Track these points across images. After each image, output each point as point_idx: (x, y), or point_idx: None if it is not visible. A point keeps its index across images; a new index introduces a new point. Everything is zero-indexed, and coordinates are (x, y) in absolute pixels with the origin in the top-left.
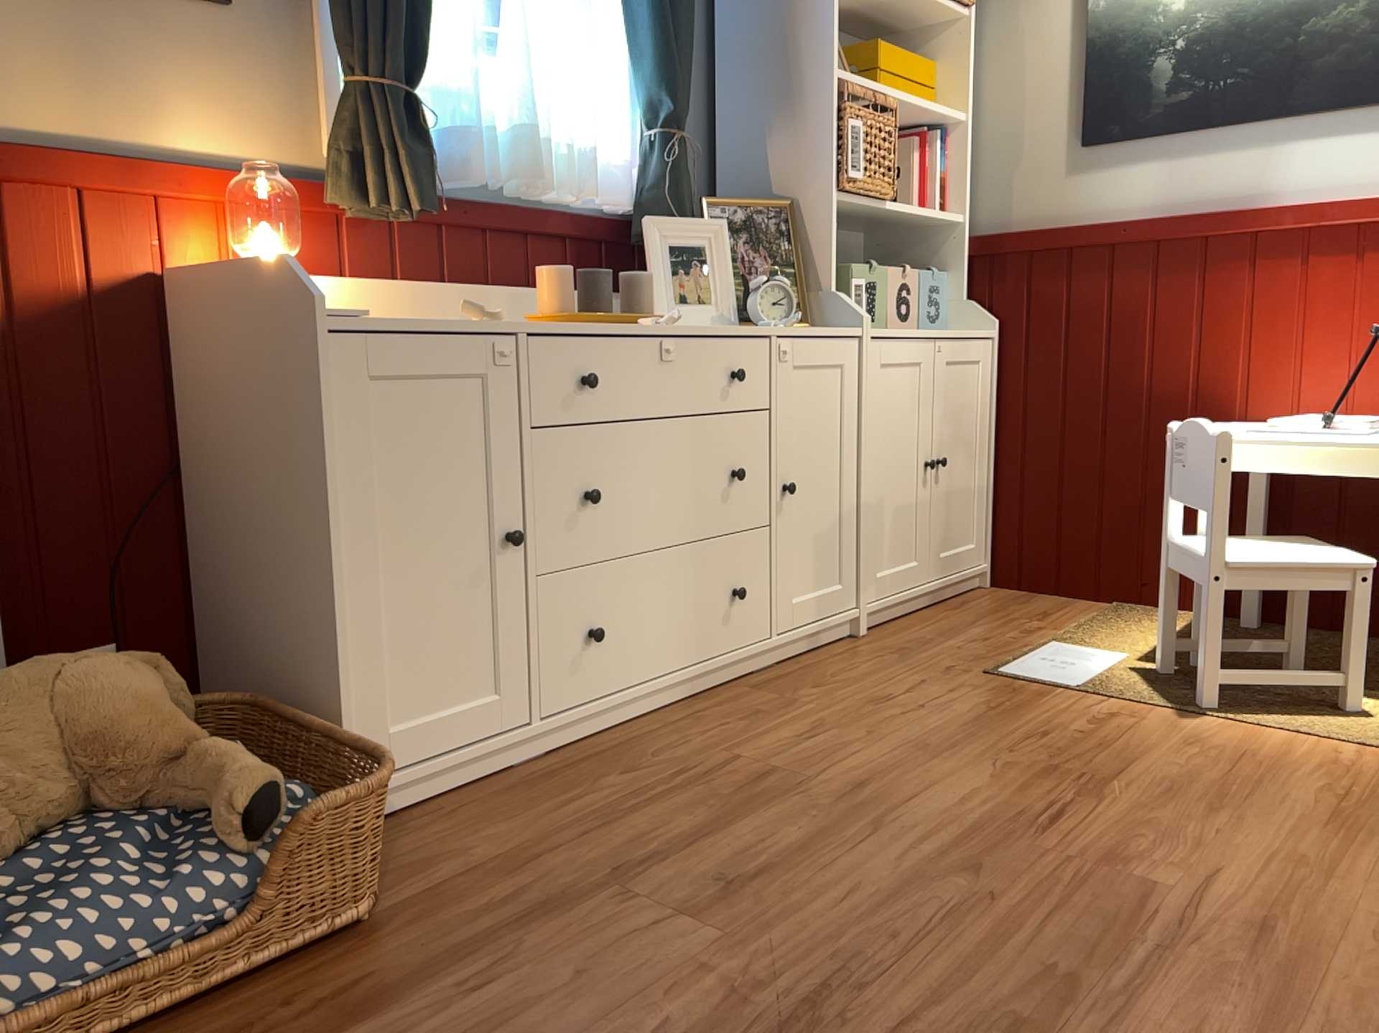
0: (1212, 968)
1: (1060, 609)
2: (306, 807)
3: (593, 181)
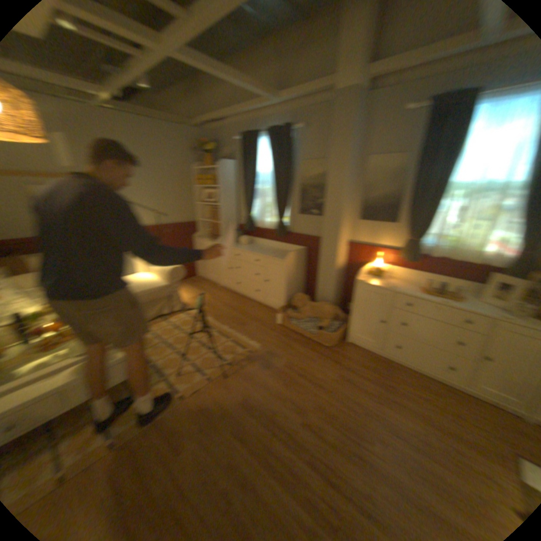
0: (345, 444)
1: None
2: (329, 332)
3: (493, 258)
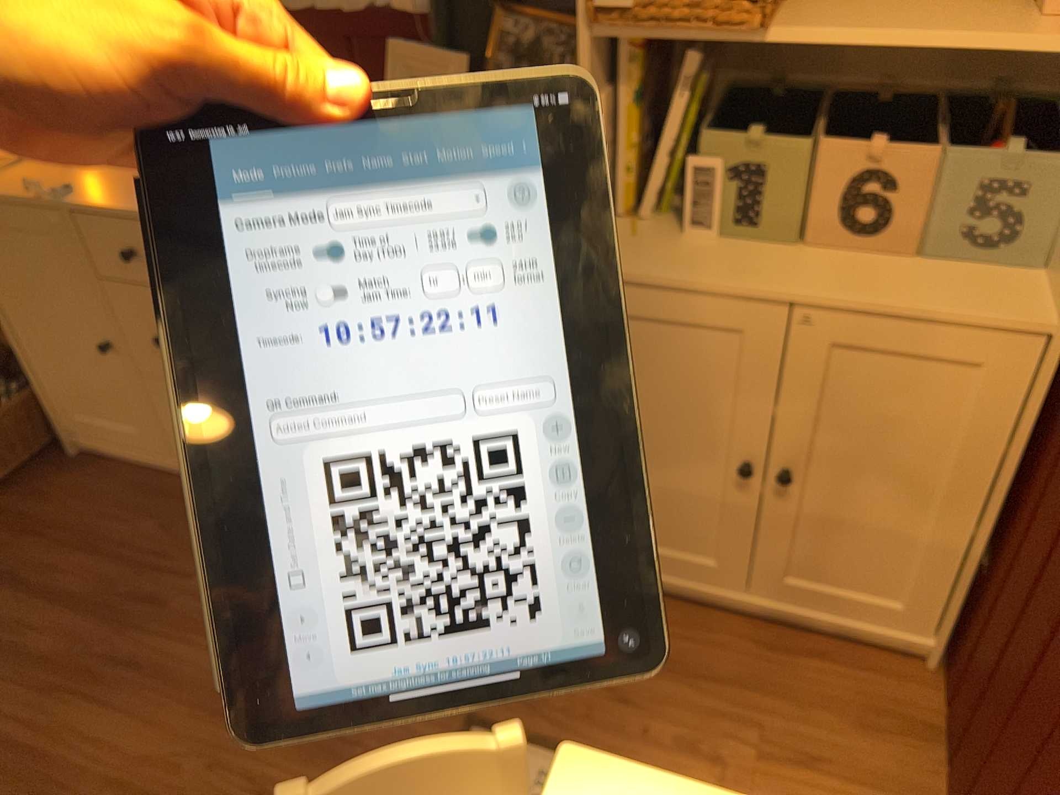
0: None
1: (852, 777)
2: None
3: None
